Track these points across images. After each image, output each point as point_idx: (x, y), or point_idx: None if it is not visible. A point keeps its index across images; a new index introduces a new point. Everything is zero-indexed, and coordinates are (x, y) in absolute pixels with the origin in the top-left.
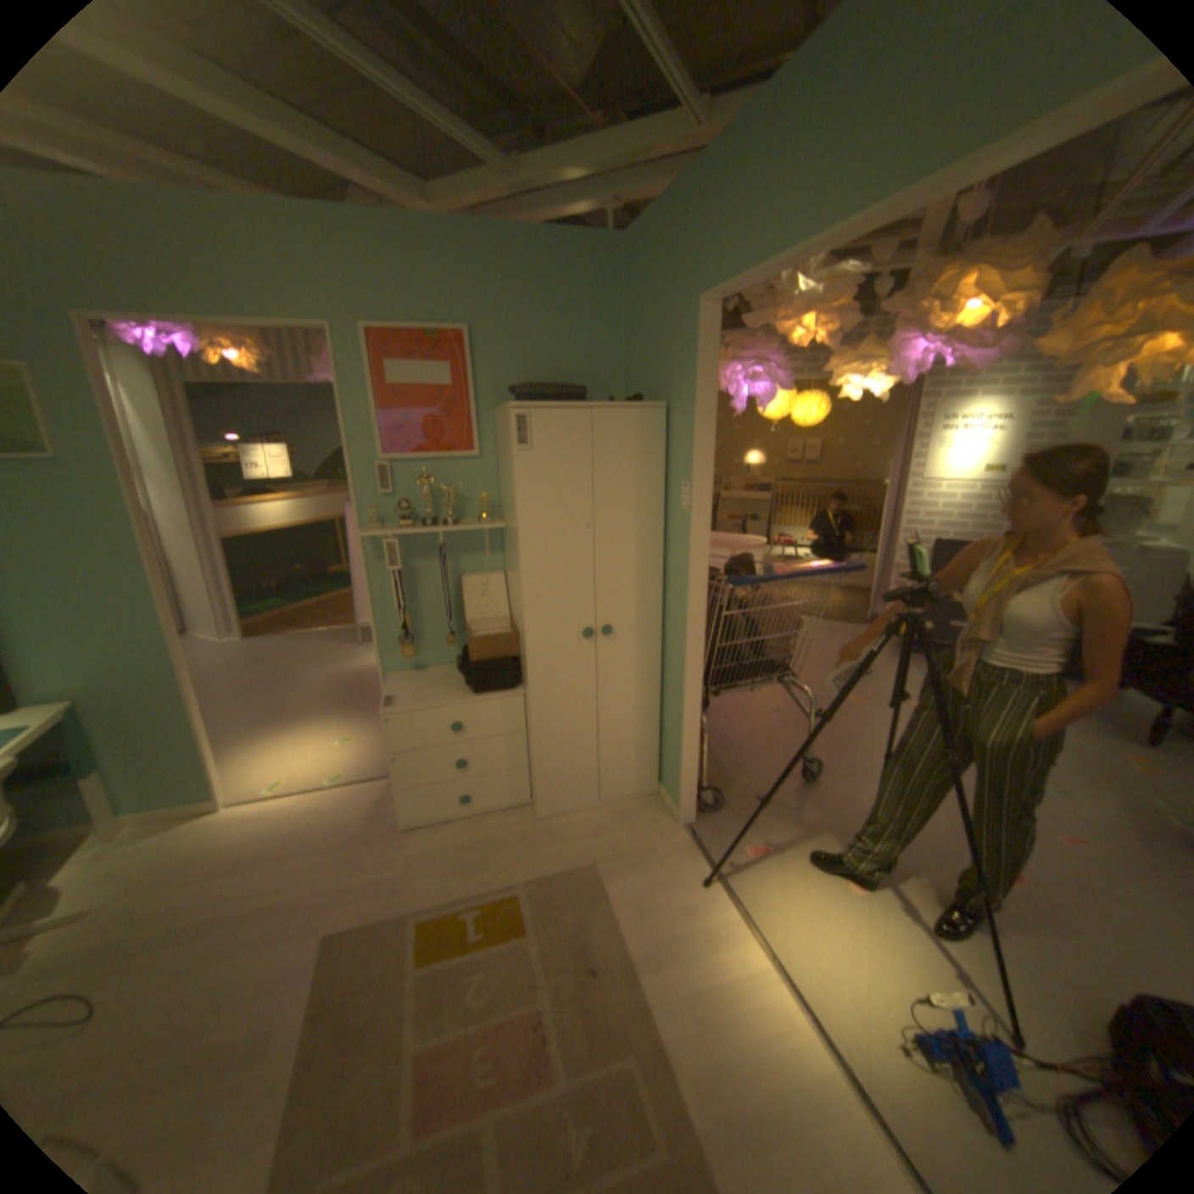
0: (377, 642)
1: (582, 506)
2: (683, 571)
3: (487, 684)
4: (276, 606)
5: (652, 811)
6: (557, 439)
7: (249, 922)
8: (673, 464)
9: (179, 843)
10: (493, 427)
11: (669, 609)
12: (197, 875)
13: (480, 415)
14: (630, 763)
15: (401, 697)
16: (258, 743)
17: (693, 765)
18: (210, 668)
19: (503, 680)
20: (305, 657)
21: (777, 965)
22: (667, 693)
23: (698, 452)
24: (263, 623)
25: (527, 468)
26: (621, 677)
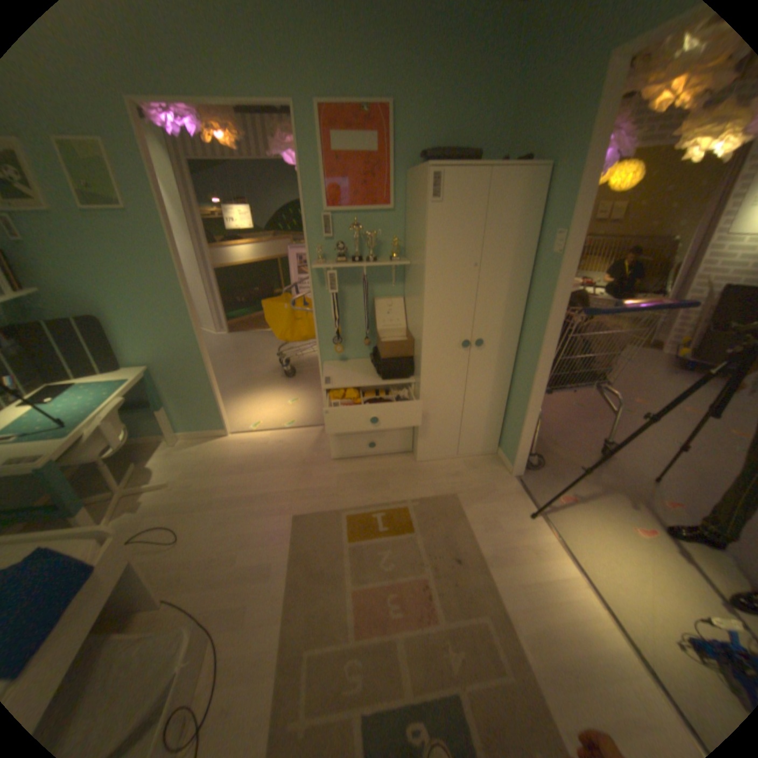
0: (318, 341)
1: (473, 248)
2: (546, 301)
3: (390, 374)
4: (245, 314)
5: (492, 464)
6: (461, 193)
7: (251, 501)
8: (550, 214)
9: (208, 451)
10: (404, 186)
11: (526, 330)
12: (220, 471)
13: (395, 176)
14: (481, 433)
15: (335, 378)
16: (244, 397)
17: (528, 439)
18: (212, 350)
19: (401, 372)
20: (265, 347)
21: (584, 576)
22: (514, 389)
23: (580, 203)
24: (239, 323)
25: (437, 217)
26: (483, 376)
